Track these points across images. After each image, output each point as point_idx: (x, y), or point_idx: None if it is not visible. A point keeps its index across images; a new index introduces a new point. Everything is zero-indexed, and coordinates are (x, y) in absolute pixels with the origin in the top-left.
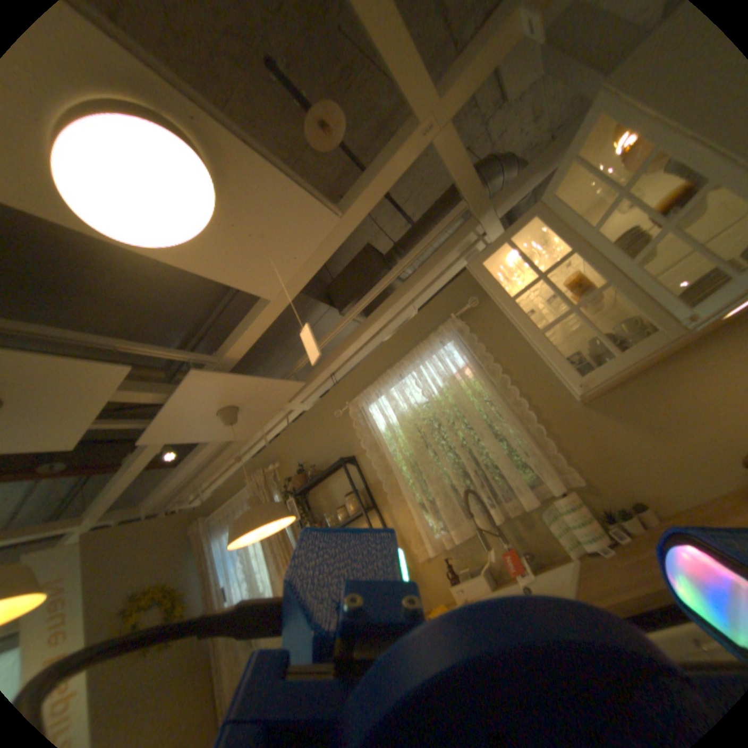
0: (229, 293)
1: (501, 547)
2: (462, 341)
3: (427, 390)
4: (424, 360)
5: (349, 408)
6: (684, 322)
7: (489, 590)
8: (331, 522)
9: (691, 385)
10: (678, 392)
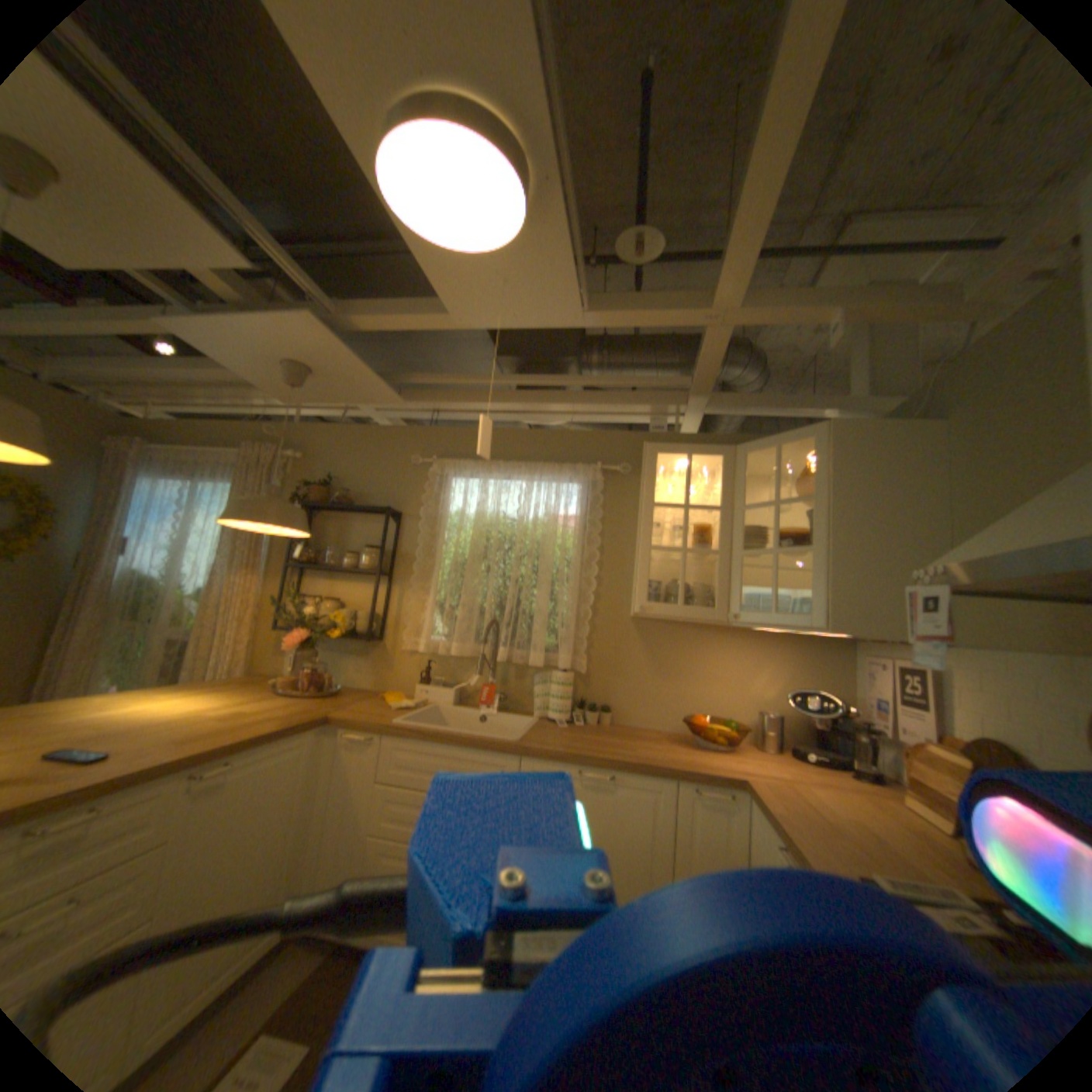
0: (402, 248)
1: (483, 680)
2: (587, 495)
3: (522, 512)
4: (541, 484)
5: (431, 465)
6: (730, 616)
7: (450, 704)
8: (328, 560)
9: (703, 656)
10: (692, 655)
